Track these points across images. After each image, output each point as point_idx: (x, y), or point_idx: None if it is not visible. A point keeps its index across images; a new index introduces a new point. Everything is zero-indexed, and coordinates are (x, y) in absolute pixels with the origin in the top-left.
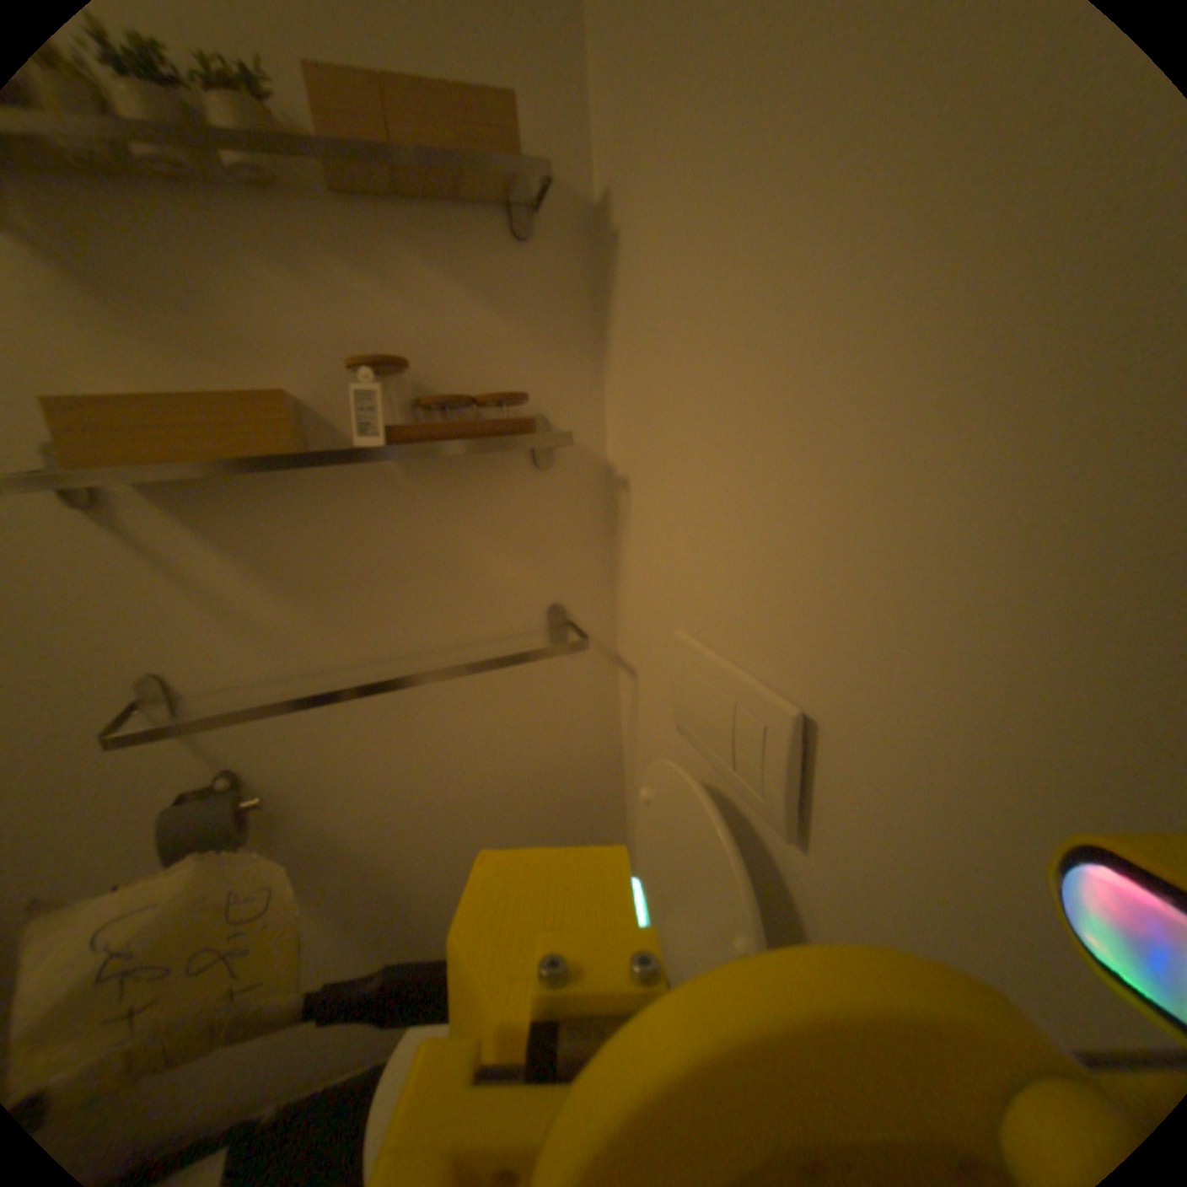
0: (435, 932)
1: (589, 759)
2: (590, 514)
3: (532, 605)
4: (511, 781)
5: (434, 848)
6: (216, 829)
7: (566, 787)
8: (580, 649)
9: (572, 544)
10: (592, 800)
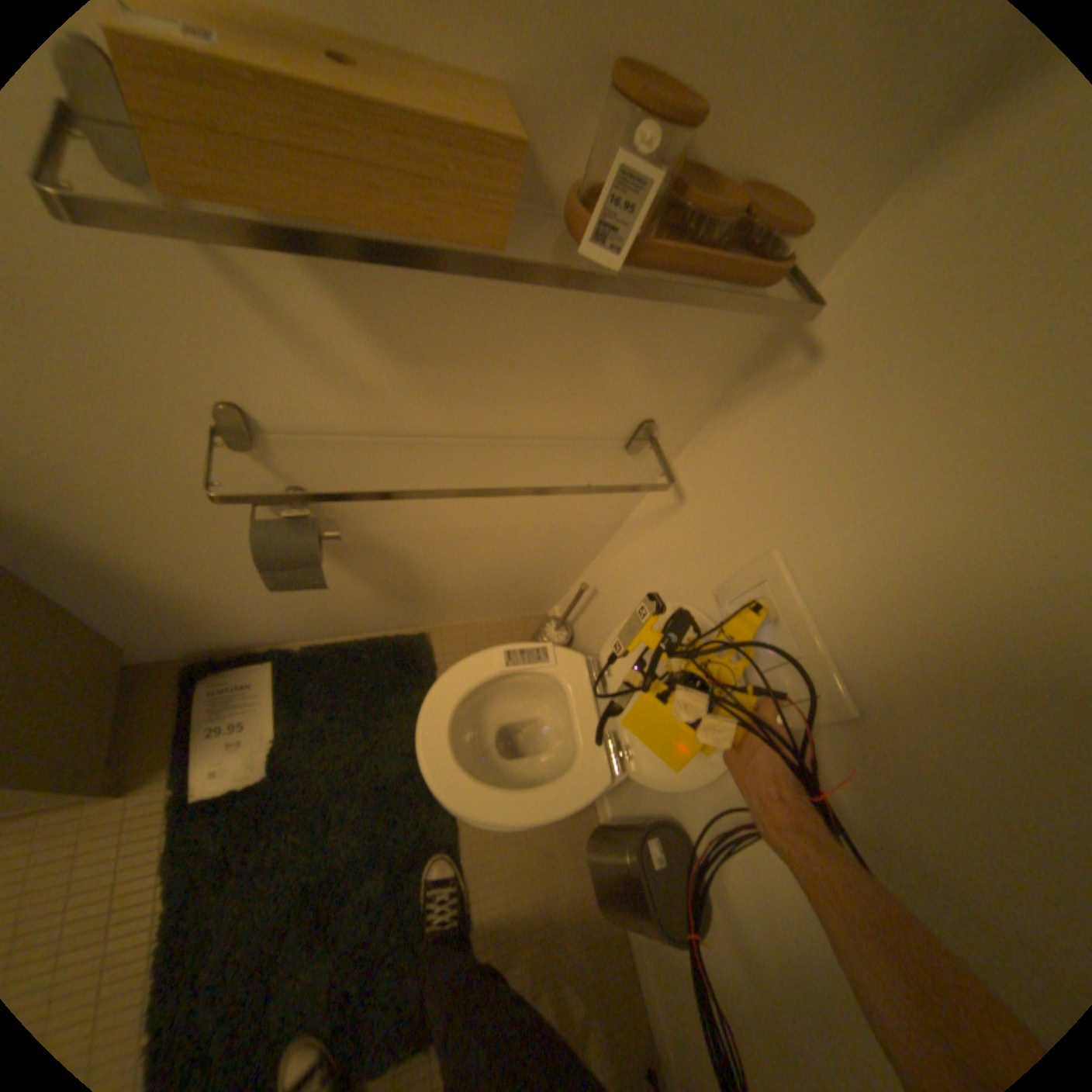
0: (429, 590)
1: (593, 523)
2: (740, 348)
3: (628, 416)
4: (528, 527)
5: (449, 553)
6: (303, 554)
7: (565, 535)
8: (641, 456)
9: (701, 373)
10: (578, 544)
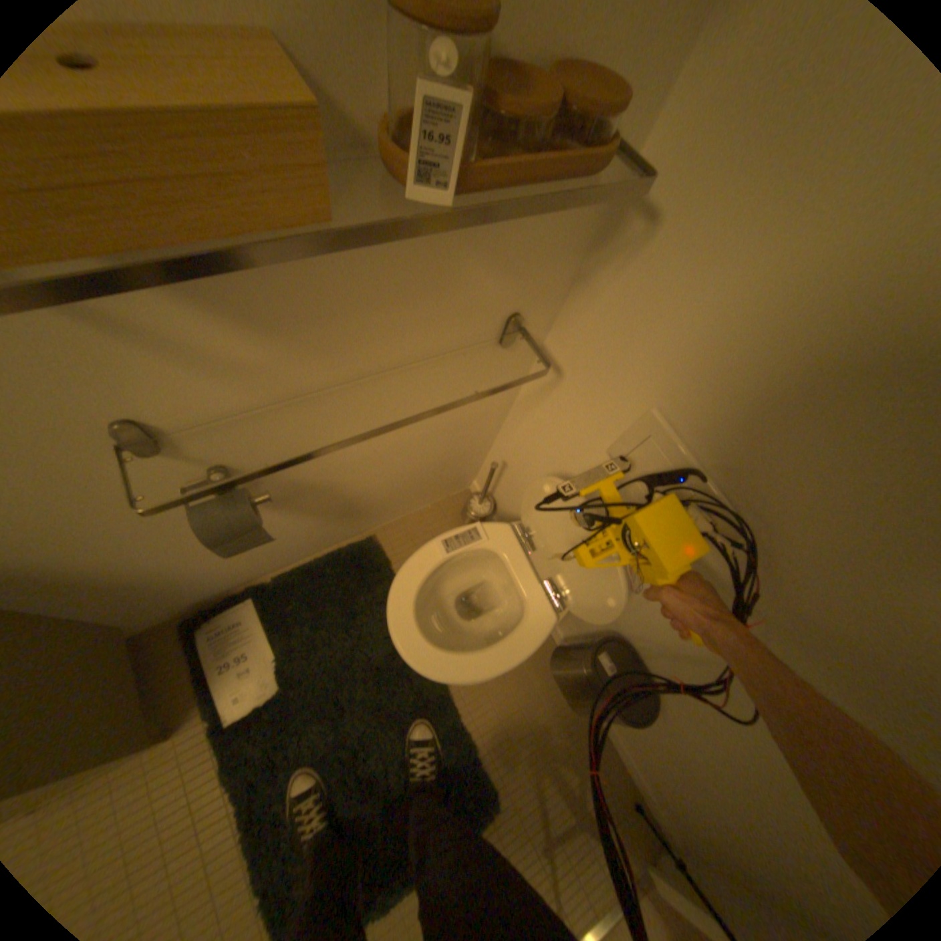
0: (363, 504)
1: (487, 411)
2: (582, 226)
3: (493, 316)
4: (432, 431)
5: (371, 472)
6: (243, 524)
7: (466, 427)
8: (515, 345)
9: (551, 258)
10: (479, 430)
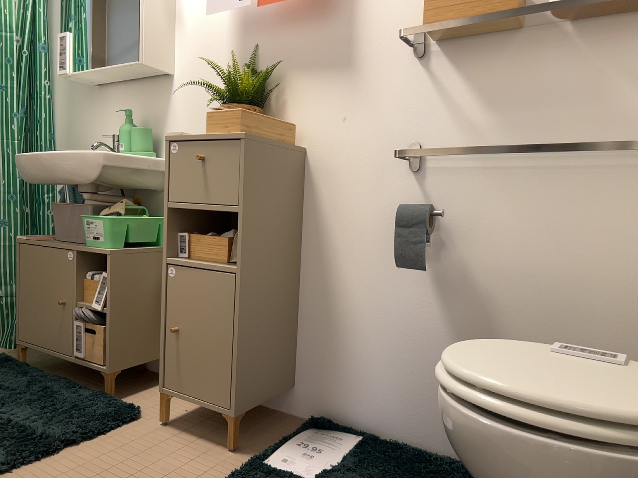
0: None
1: None
2: None
3: None
4: (595, 274)
5: (523, 304)
6: (418, 213)
7: None
8: None
9: None
10: None
